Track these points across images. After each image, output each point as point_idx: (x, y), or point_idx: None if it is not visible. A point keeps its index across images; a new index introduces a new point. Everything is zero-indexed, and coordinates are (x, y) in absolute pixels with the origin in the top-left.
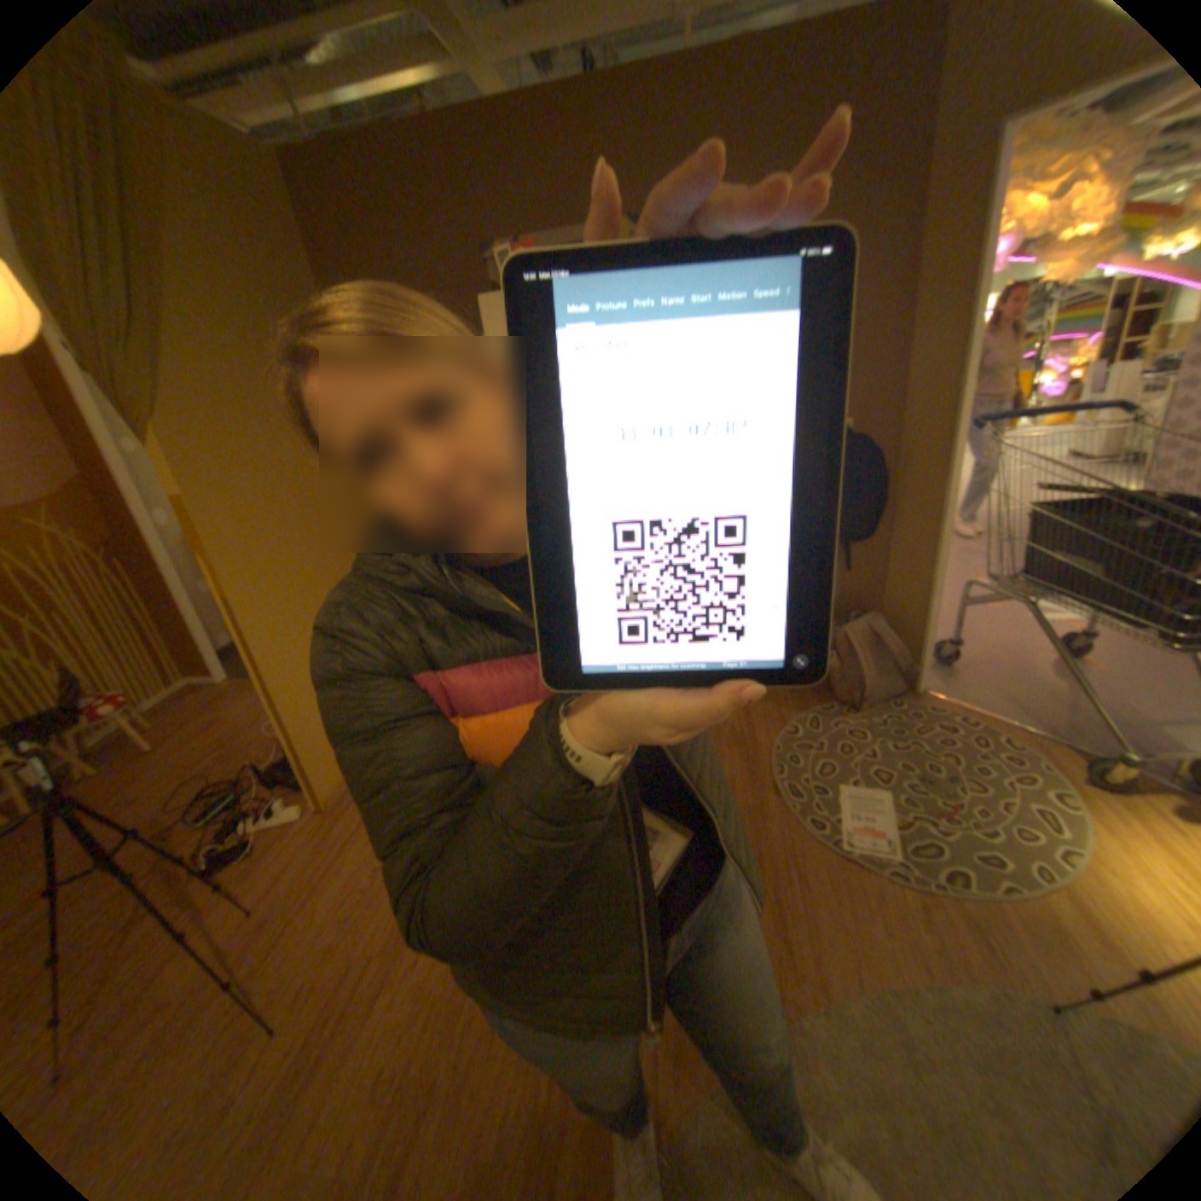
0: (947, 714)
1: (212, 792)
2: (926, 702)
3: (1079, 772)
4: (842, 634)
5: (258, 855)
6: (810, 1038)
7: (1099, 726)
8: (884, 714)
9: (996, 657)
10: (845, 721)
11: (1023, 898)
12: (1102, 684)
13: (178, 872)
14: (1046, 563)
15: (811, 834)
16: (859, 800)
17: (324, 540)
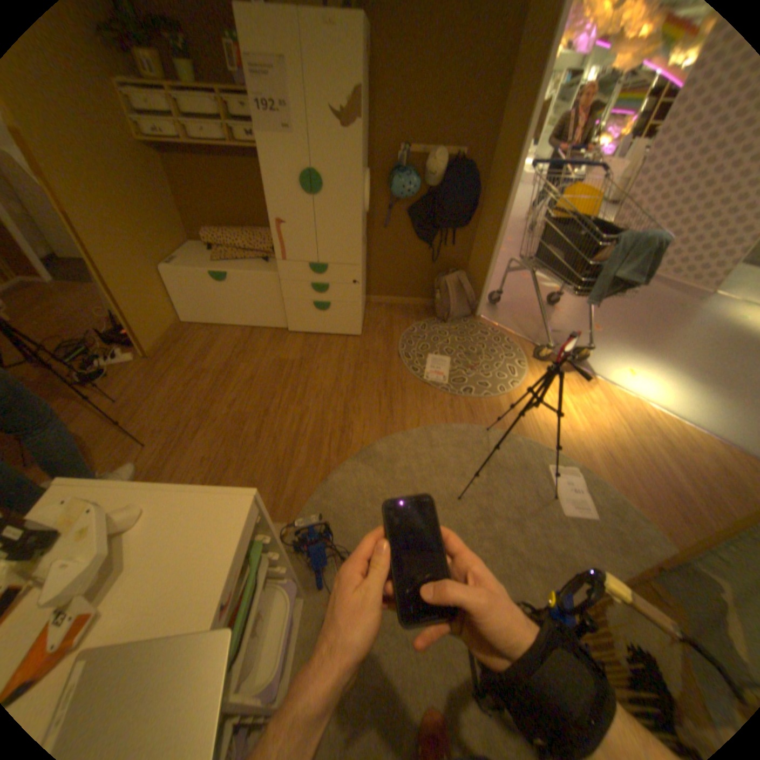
0: (485, 327)
1: (68, 346)
2: (478, 322)
3: (531, 353)
4: (443, 282)
5: (112, 377)
6: (394, 441)
7: (547, 336)
8: (457, 325)
9: (515, 302)
10: (438, 327)
11: (490, 397)
12: (556, 318)
13: (61, 384)
14: (545, 253)
15: (410, 374)
16: (435, 361)
17: (125, 182)
